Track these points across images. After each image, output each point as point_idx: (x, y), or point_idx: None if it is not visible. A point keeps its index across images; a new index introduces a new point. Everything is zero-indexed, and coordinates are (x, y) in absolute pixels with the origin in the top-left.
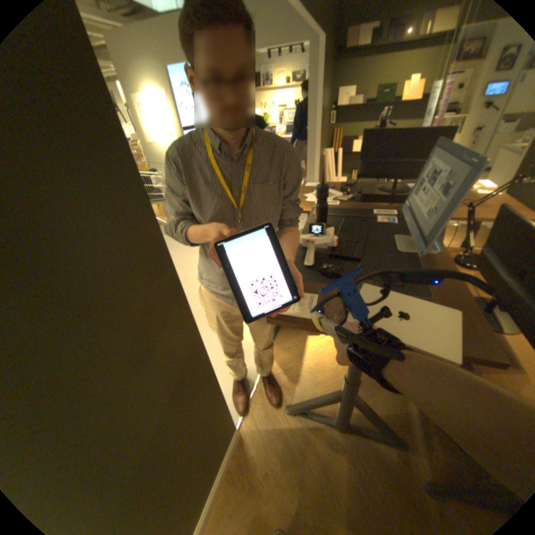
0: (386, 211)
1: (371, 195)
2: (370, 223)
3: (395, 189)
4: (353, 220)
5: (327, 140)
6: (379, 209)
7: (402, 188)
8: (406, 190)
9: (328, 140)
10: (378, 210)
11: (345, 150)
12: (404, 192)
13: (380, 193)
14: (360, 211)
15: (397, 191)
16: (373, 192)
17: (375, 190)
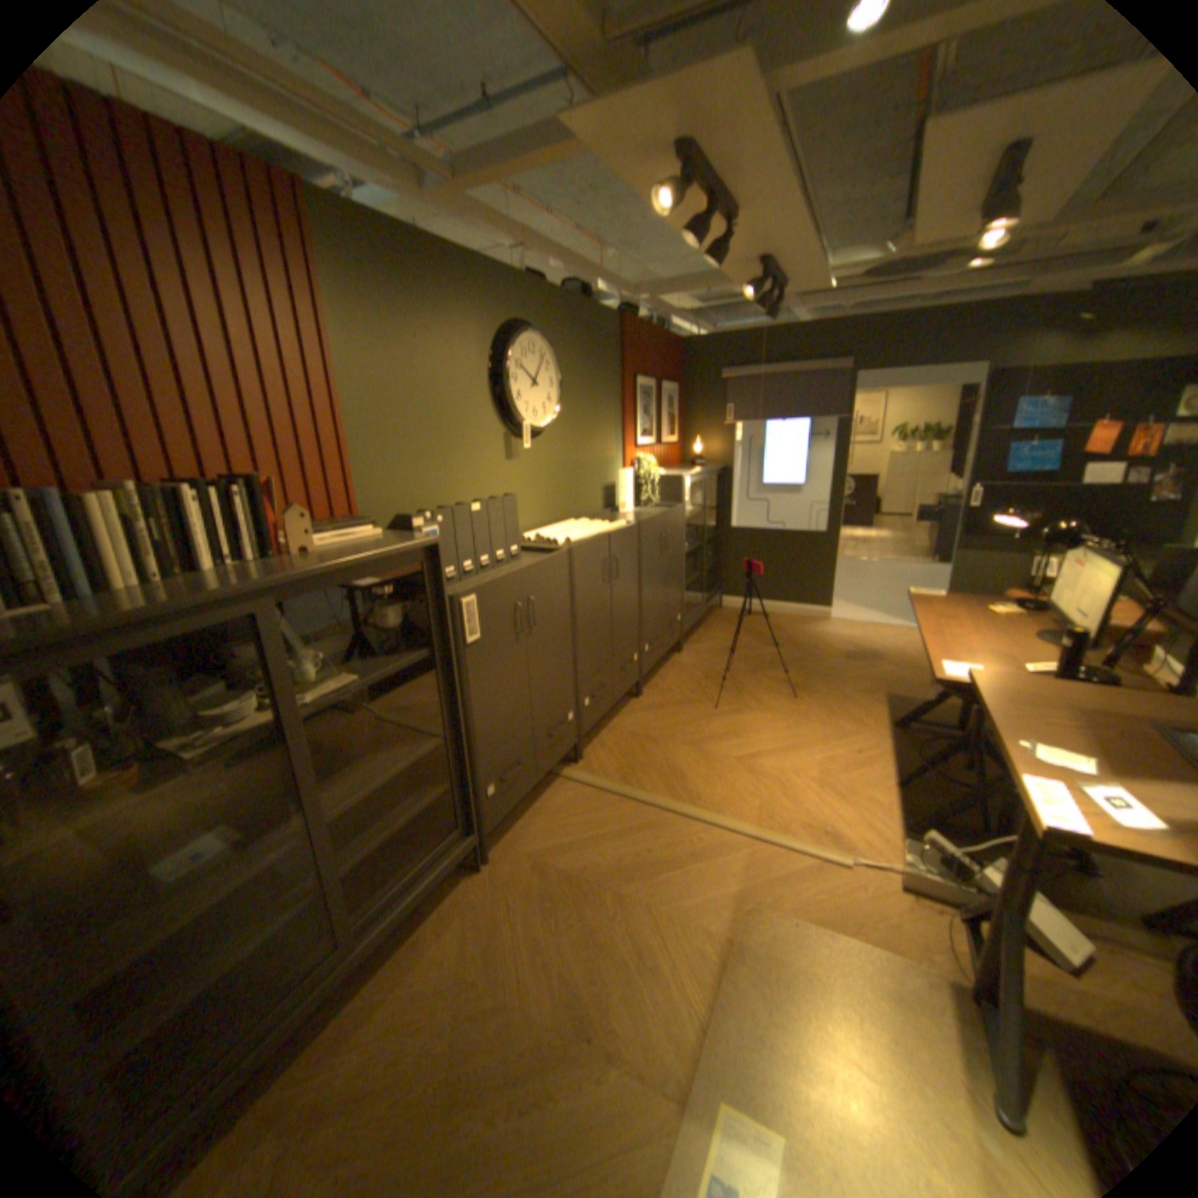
0: None
1: None
2: None
3: None
4: None
5: None
6: None
7: None
8: None
9: None
10: None
11: None
12: None
13: None
14: None
15: None
16: None
17: None
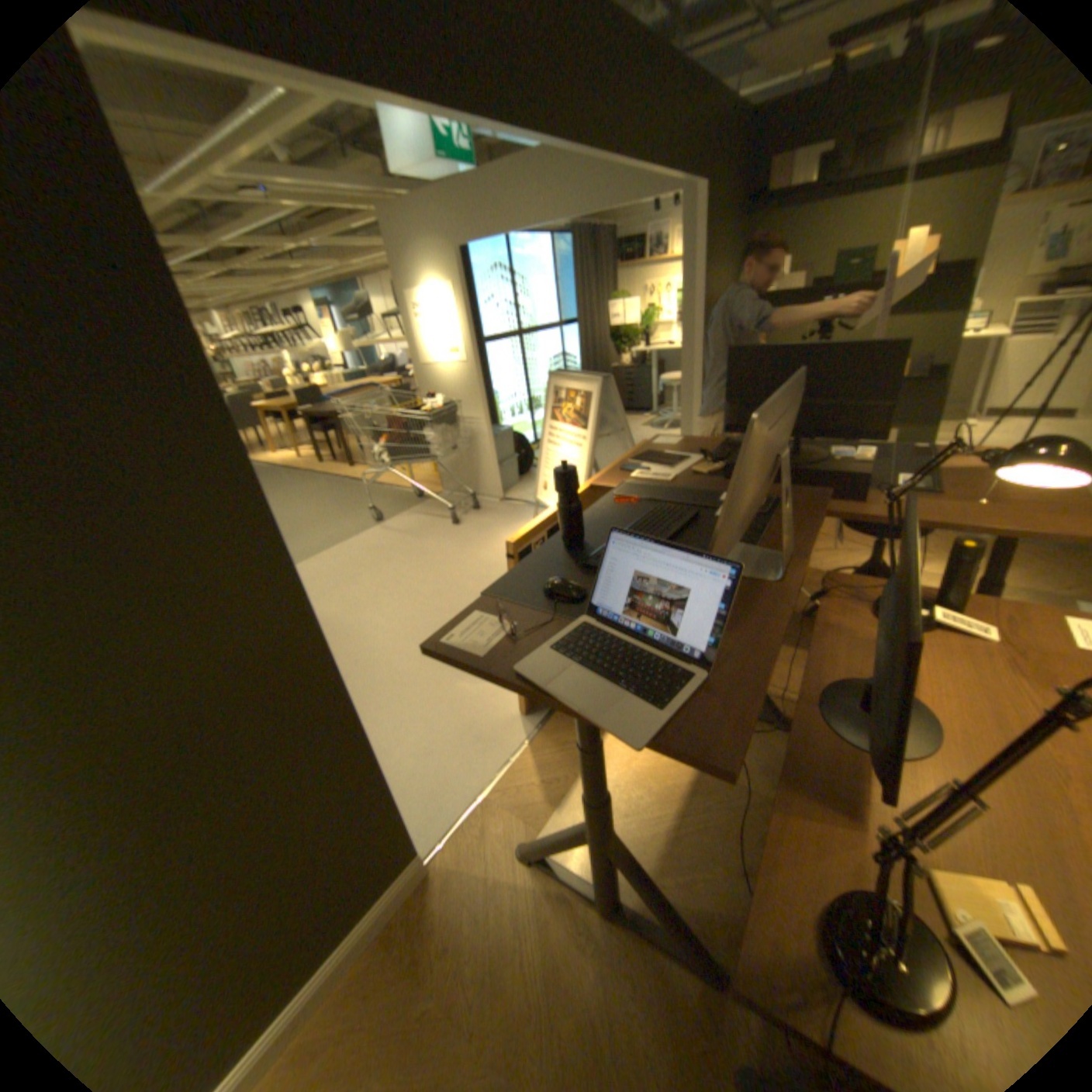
0: None
1: None
2: (704, 518)
3: (799, 459)
4: (677, 511)
5: None
6: None
7: (816, 458)
8: (822, 461)
9: None
10: None
11: None
12: (815, 465)
13: None
14: (703, 496)
15: (802, 462)
16: None
17: None
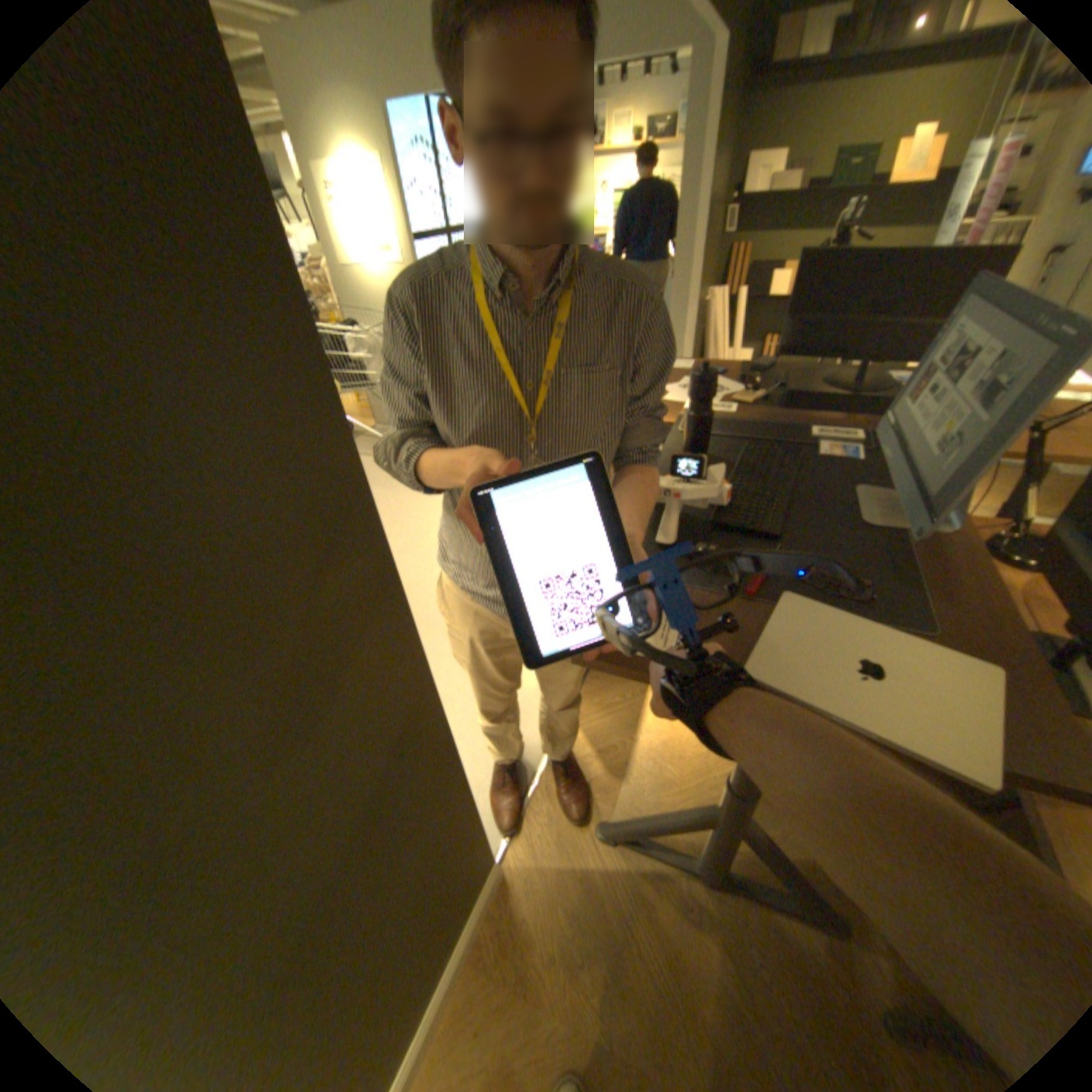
0: (840, 432)
1: (809, 393)
2: (803, 456)
3: (863, 384)
4: (766, 448)
5: (717, 268)
6: (825, 425)
7: (879, 382)
8: (886, 386)
9: (717, 268)
10: (822, 429)
11: (754, 292)
12: (882, 391)
13: (829, 389)
14: (782, 429)
15: (868, 387)
16: (814, 387)
17: (816, 383)
